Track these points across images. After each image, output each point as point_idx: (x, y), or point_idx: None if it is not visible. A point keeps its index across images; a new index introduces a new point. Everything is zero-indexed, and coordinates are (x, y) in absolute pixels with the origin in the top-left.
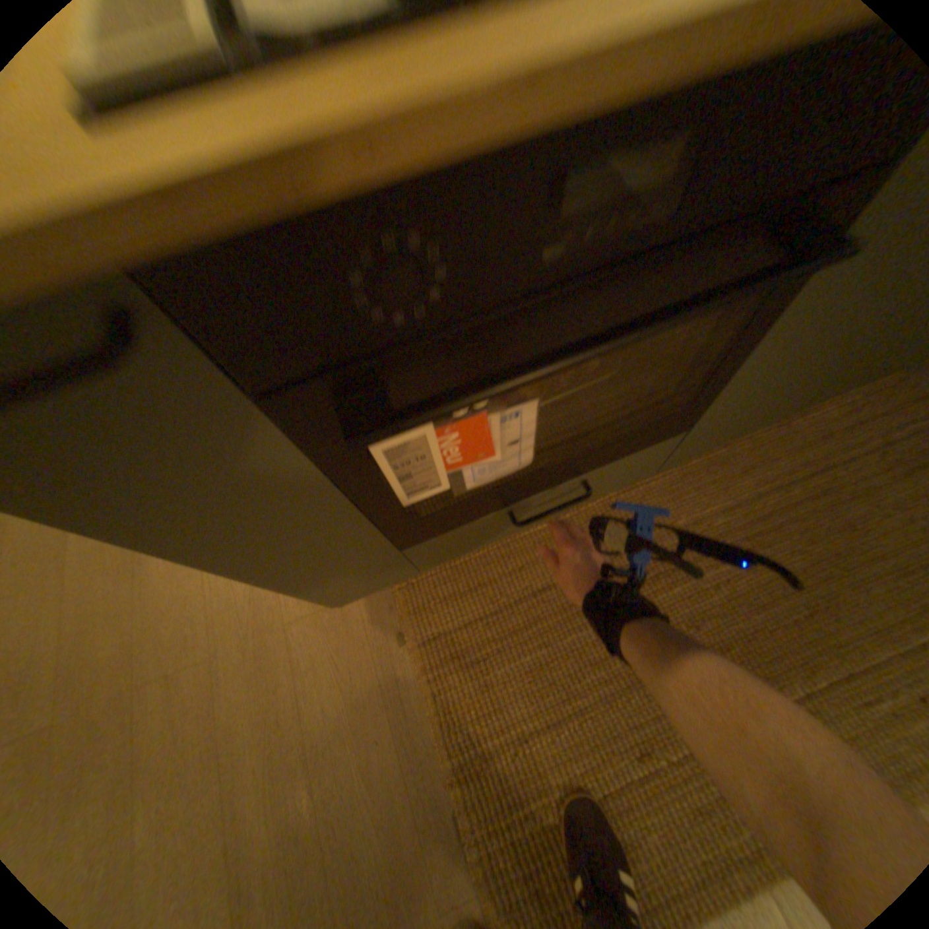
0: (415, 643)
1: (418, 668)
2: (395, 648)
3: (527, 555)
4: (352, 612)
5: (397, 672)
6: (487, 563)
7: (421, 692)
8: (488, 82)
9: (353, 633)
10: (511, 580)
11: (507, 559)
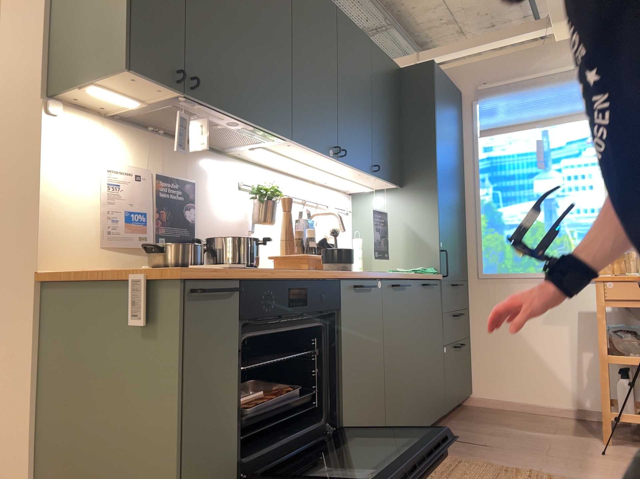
0: None
1: None
2: None
3: None
4: None
5: None
6: None
7: None
8: (277, 274)
9: None
10: None
11: None
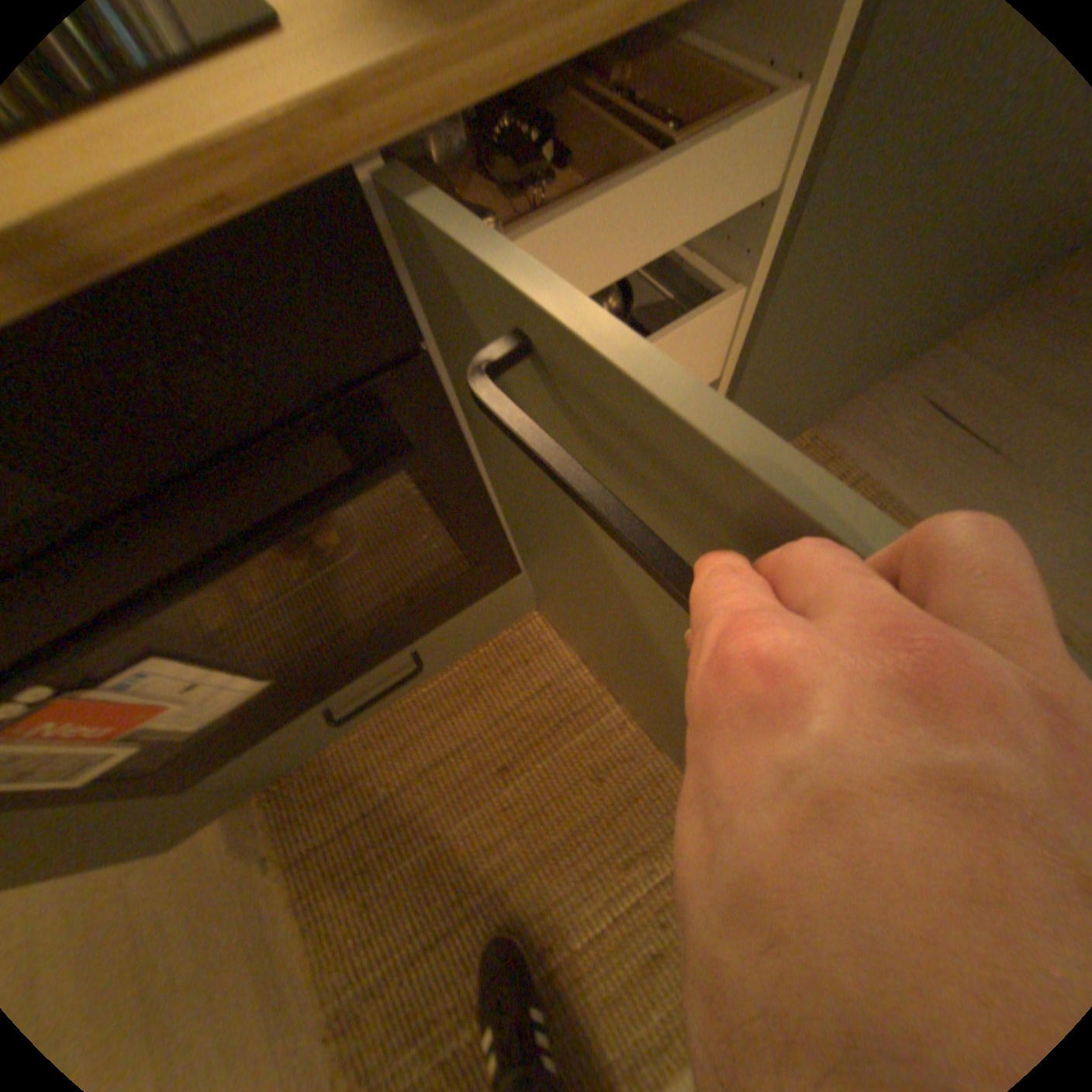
0: (283, 866)
1: (287, 896)
2: (261, 876)
3: (413, 727)
4: (207, 840)
5: (264, 906)
6: (367, 745)
7: (291, 928)
8: None
9: (208, 868)
10: (396, 761)
11: (390, 736)
